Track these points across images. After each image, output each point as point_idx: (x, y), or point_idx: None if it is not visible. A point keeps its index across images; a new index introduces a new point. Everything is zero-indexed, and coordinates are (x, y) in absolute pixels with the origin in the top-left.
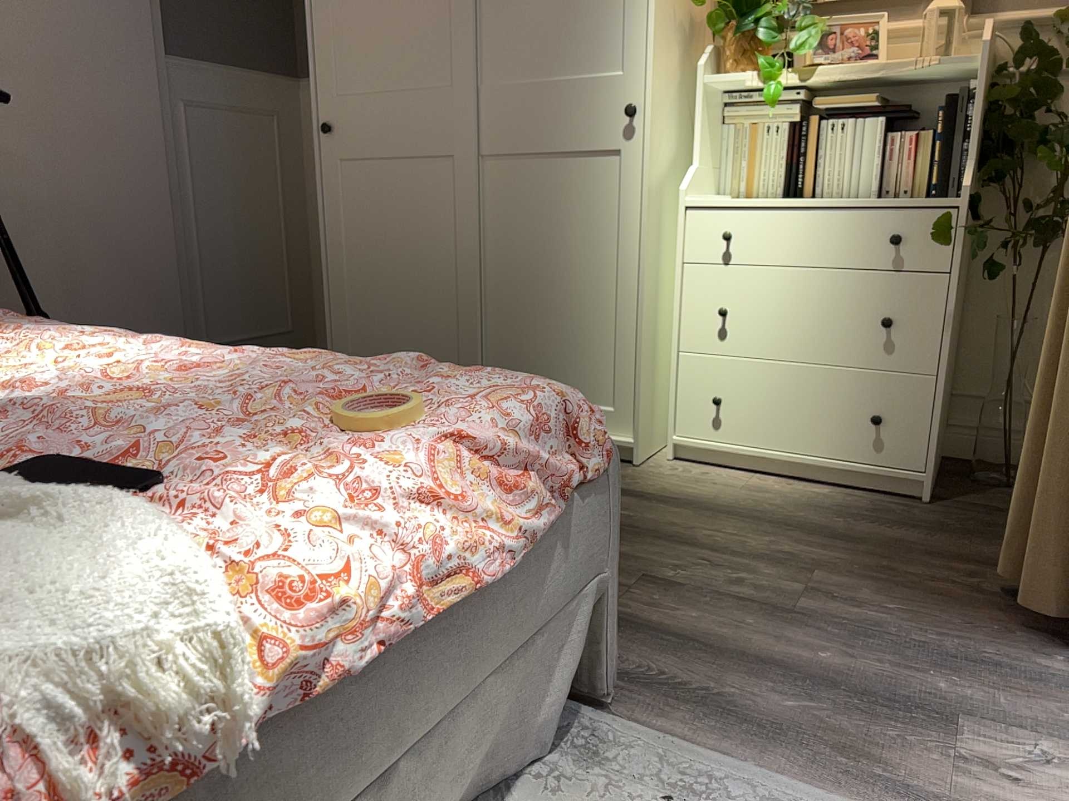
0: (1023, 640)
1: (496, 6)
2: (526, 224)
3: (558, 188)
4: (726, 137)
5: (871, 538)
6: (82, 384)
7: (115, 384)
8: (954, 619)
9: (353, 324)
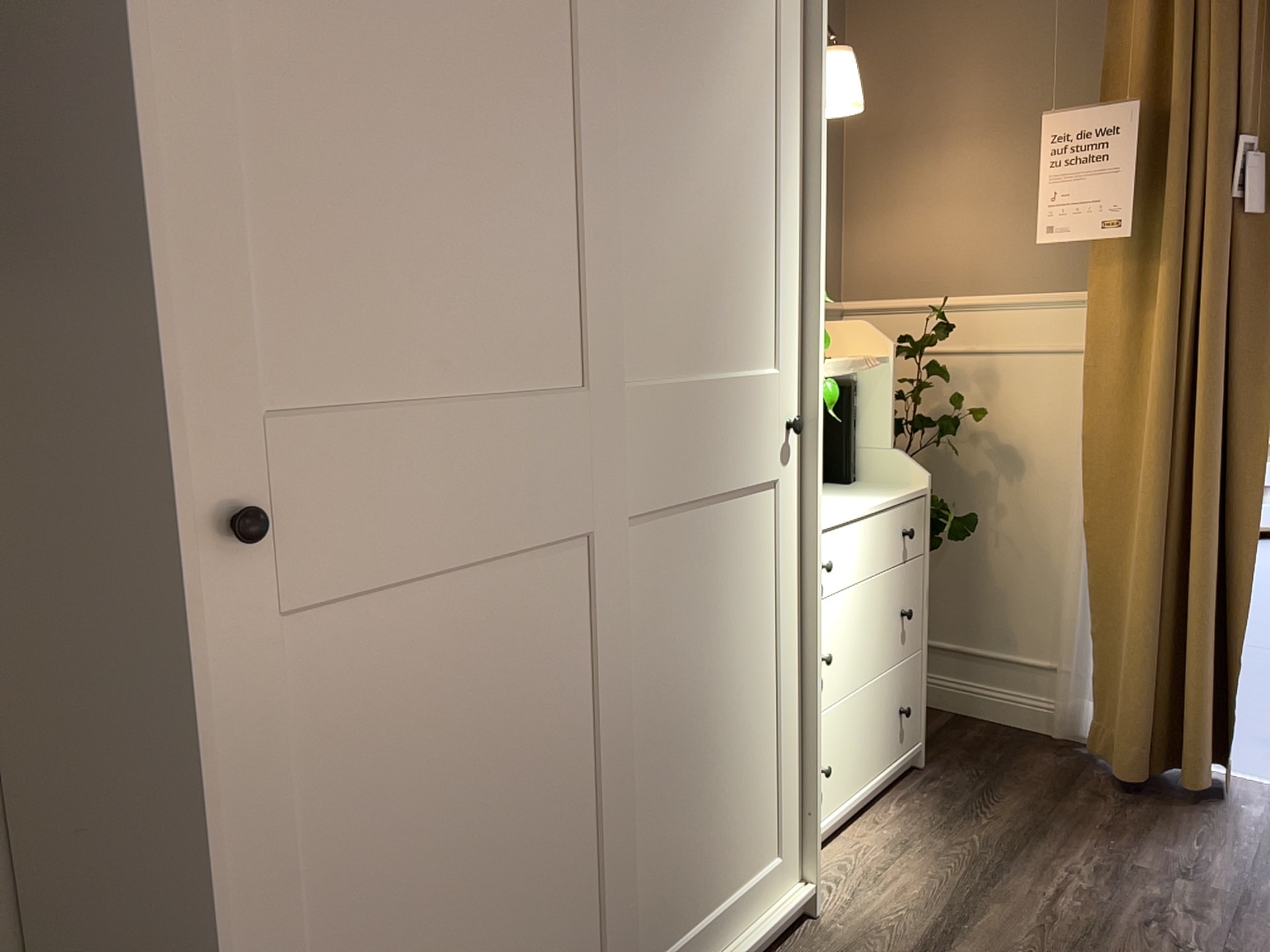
0: (1206, 810)
1: (632, 232)
2: (679, 626)
3: (718, 552)
4: None
5: (1021, 816)
6: None
7: None
8: (1186, 826)
9: None
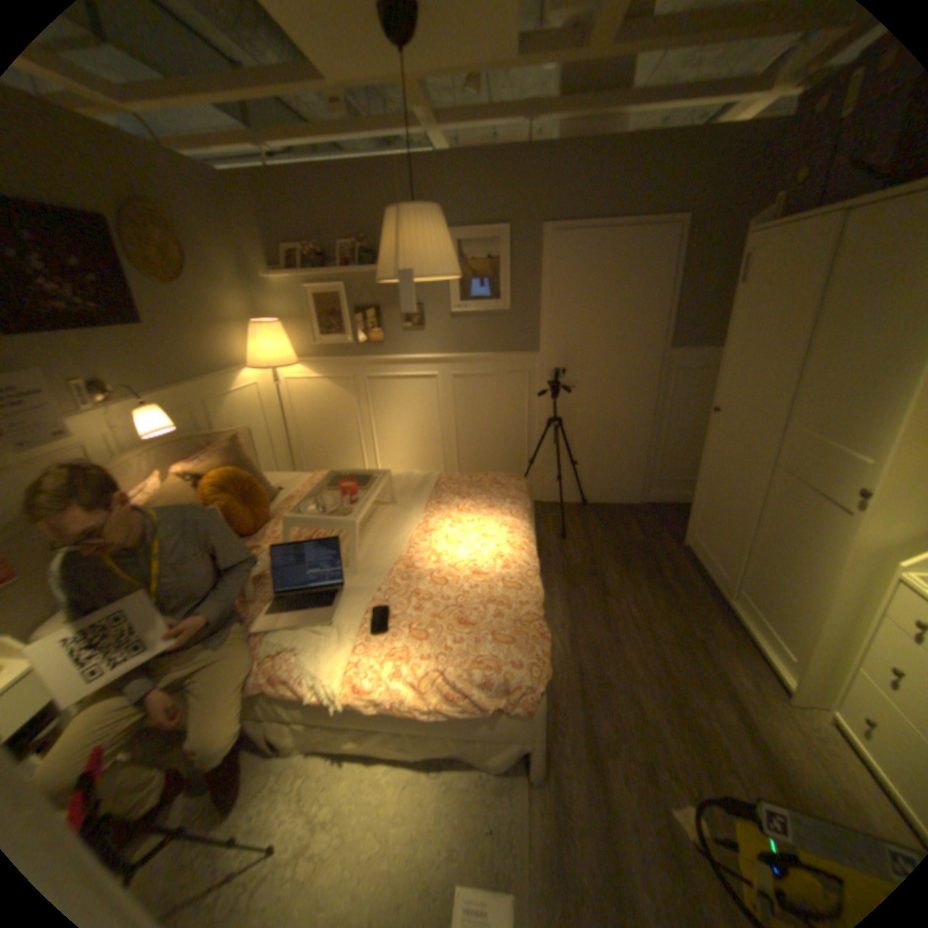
0: None
1: (813, 377)
2: (787, 518)
3: (810, 510)
4: None
5: None
6: (451, 564)
7: (452, 570)
8: None
9: (701, 510)
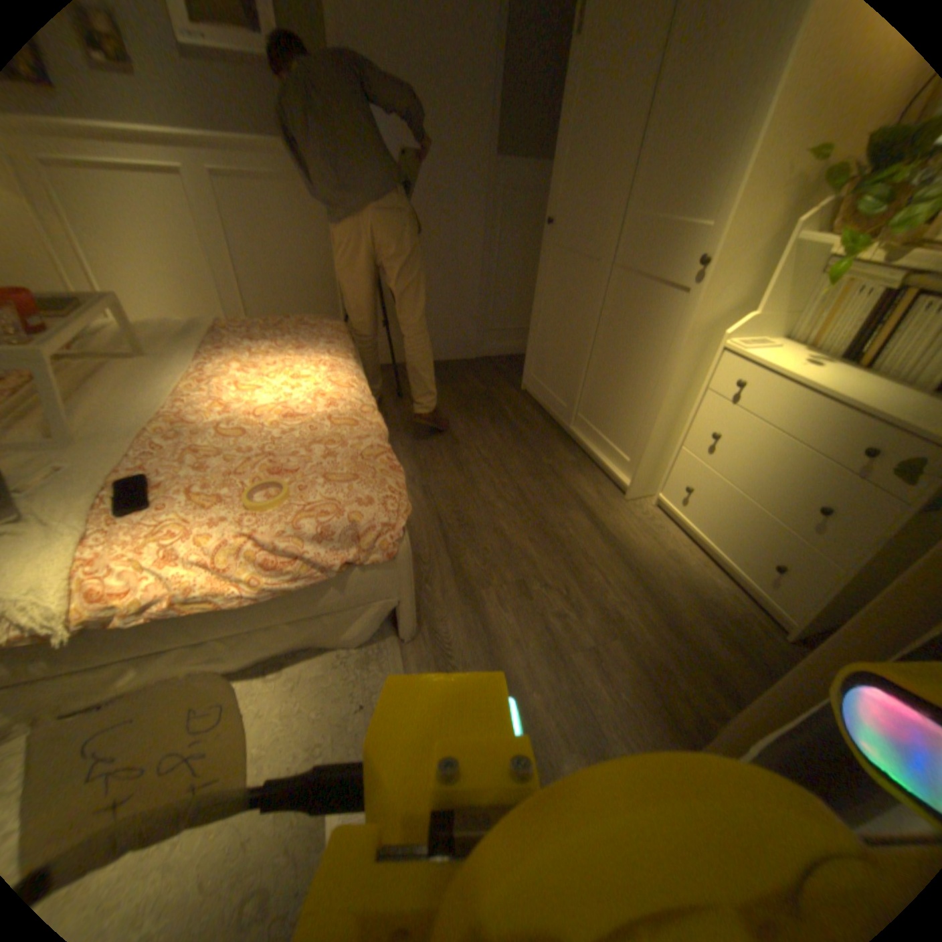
0: None
1: (656, 143)
2: (624, 321)
3: (648, 303)
4: (822, 285)
5: (700, 638)
6: (249, 410)
7: (253, 417)
8: (660, 731)
9: (537, 345)
